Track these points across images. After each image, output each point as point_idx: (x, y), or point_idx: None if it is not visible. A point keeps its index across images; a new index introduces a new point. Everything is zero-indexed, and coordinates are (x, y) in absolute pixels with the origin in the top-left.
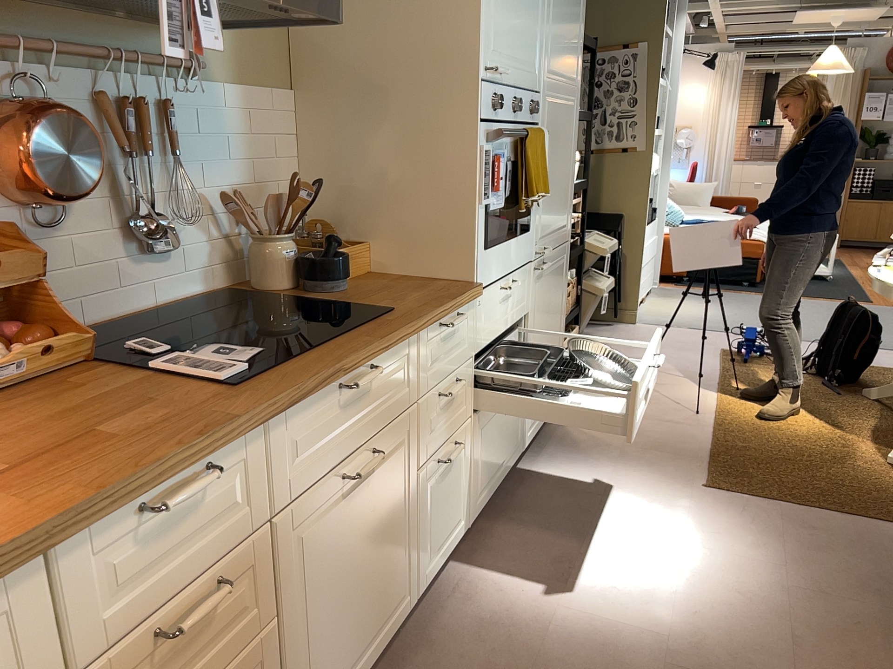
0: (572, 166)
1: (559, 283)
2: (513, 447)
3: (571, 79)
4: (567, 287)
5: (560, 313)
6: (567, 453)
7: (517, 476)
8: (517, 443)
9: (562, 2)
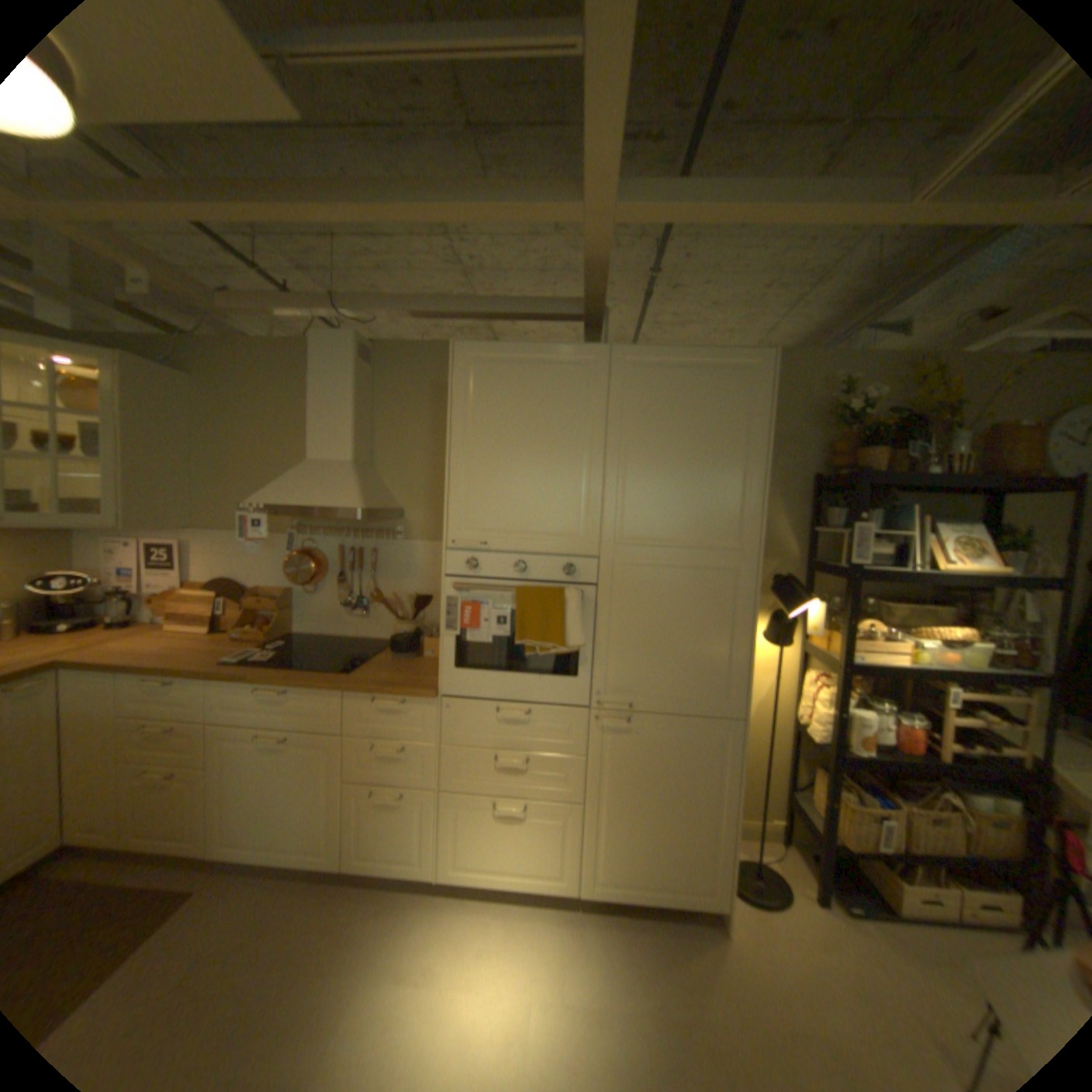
0: (735, 635)
1: (696, 759)
2: (546, 877)
3: (712, 542)
4: (737, 775)
5: (708, 797)
6: (645, 958)
7: (569, 919)
8: (559, 878)
9: (658, 473)
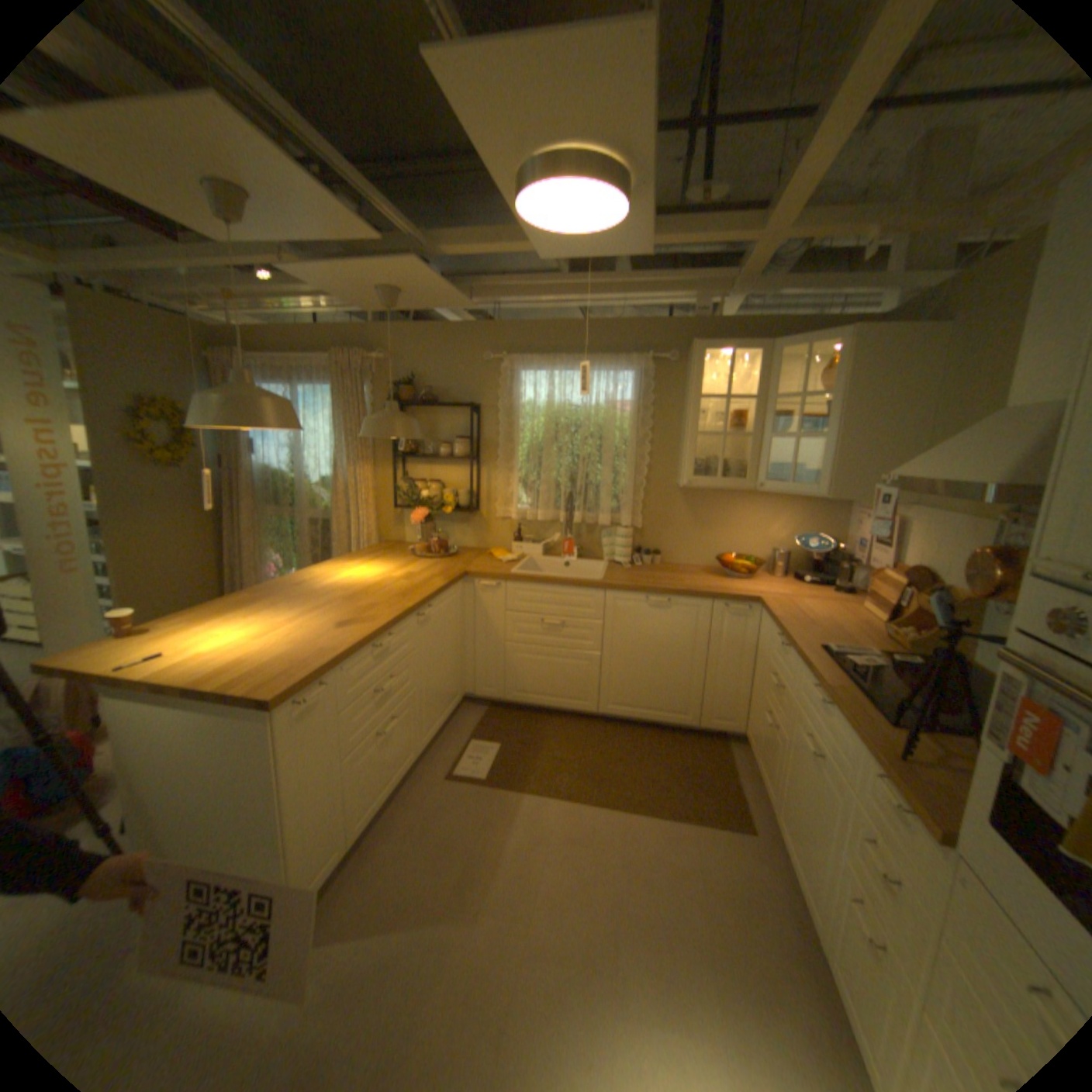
0: None
1: None
2: None
3: None
4: None
5: None
6: None
7: None
8: None
9: None
